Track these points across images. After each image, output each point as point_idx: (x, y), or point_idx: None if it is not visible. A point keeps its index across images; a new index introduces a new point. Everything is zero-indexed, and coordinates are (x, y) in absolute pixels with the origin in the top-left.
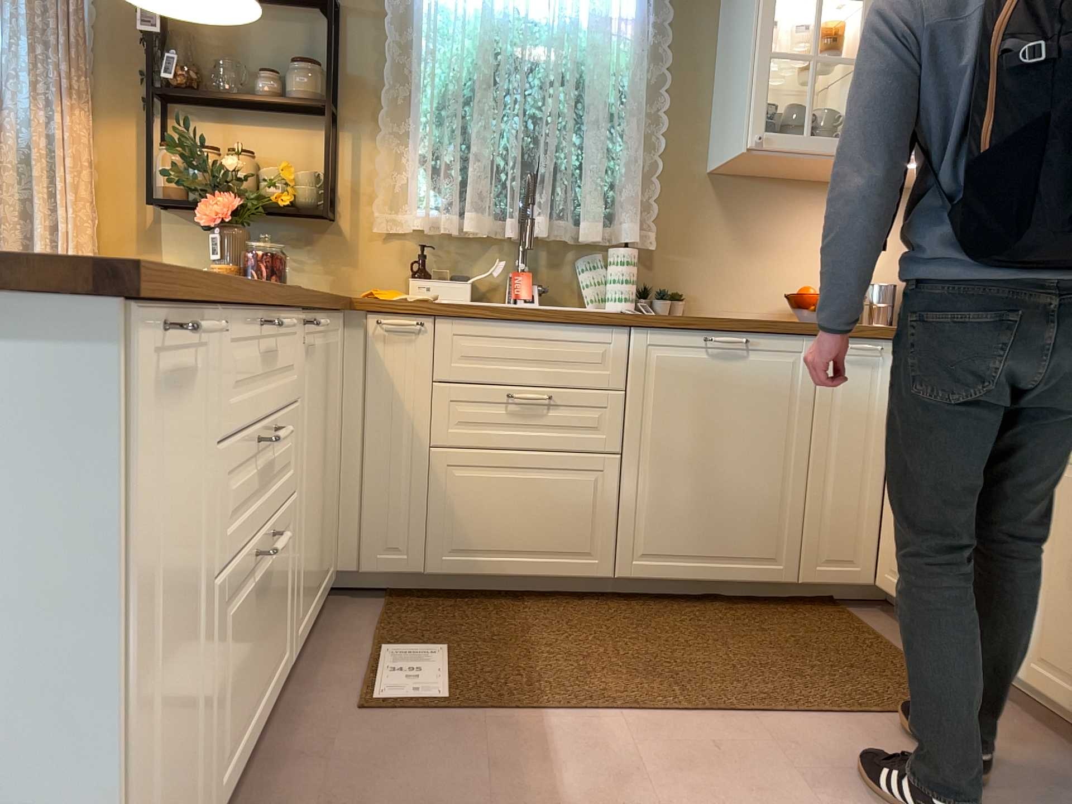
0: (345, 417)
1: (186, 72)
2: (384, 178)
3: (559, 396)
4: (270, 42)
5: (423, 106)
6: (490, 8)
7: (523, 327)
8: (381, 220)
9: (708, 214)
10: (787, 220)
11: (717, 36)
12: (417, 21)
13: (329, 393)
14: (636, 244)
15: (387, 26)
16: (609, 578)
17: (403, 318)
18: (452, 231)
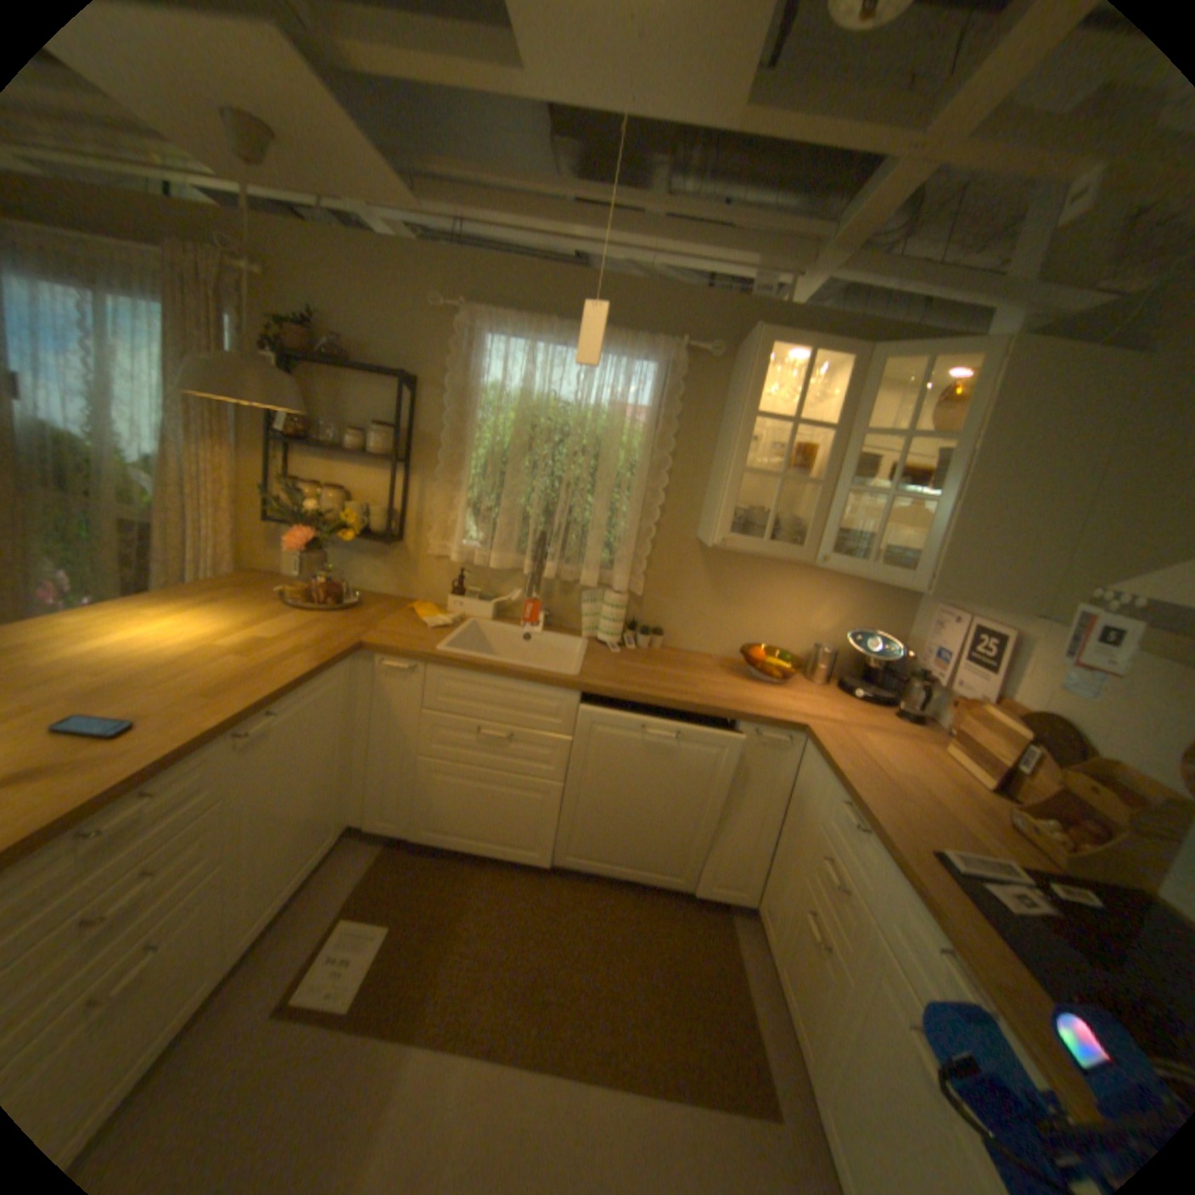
0: (357, 724)
1: (290, 424)
2: (438, 515)
3: (518, 736)
4: (361, 400)
5: (467, 467)
6: (528, 392)
7: (494, 681)
8: (433, 546)
9: (691, 571)
10: (757, 583)
11: (719, 427)
12: (472, 395)
13: (319, 731)
14: (628, 589)
15: (444, 400)
16: (546, 869)
17: (401, 661)
18: (482, 565)
